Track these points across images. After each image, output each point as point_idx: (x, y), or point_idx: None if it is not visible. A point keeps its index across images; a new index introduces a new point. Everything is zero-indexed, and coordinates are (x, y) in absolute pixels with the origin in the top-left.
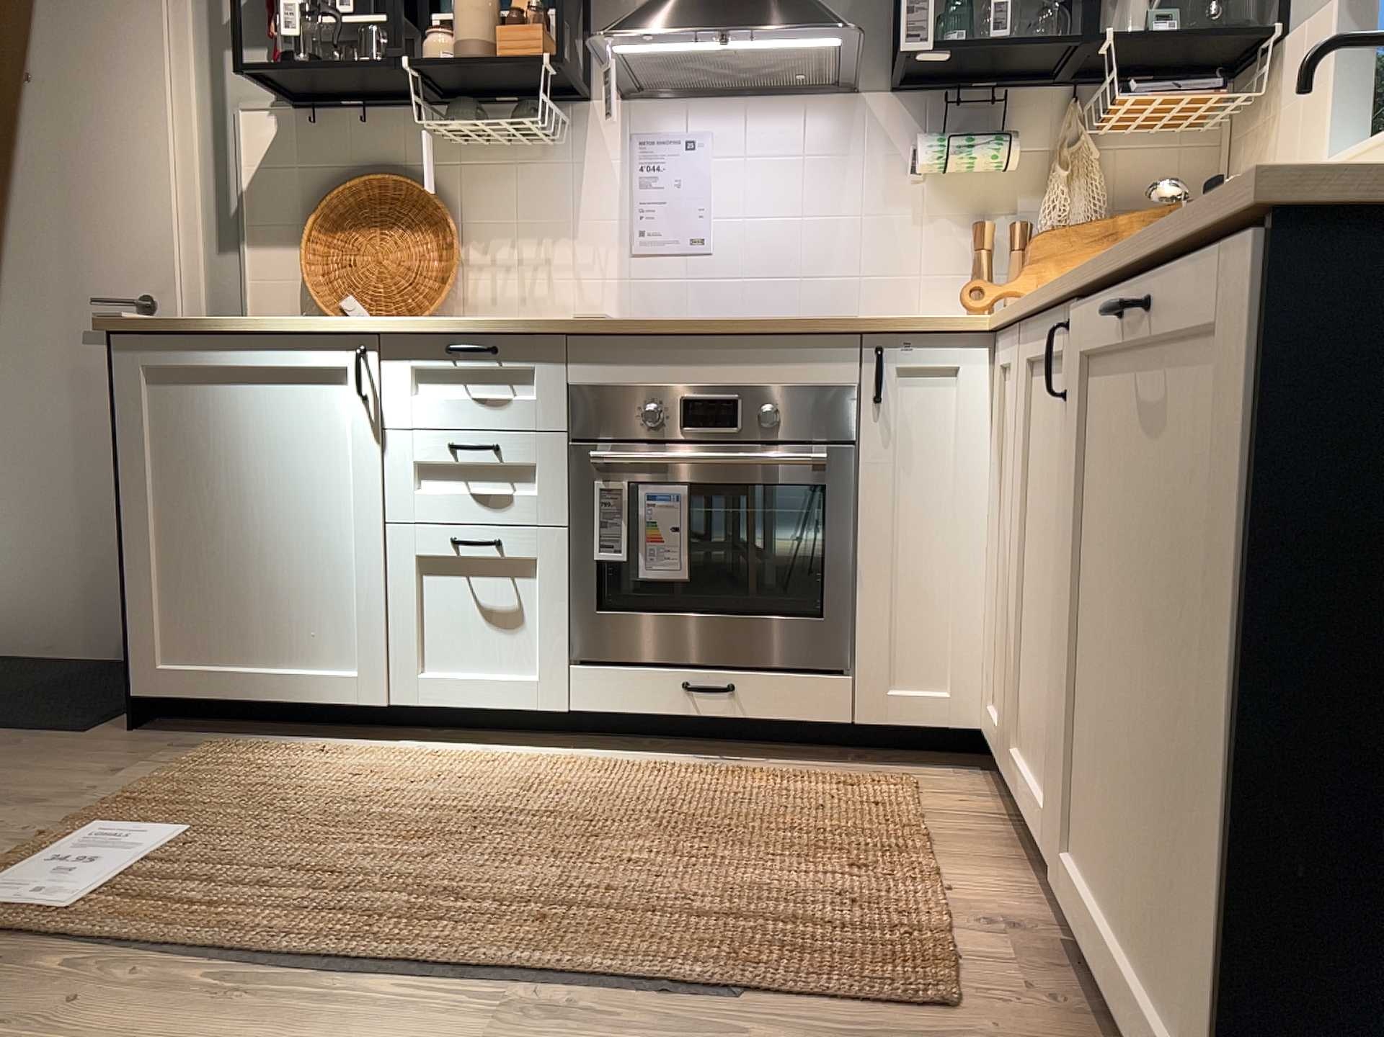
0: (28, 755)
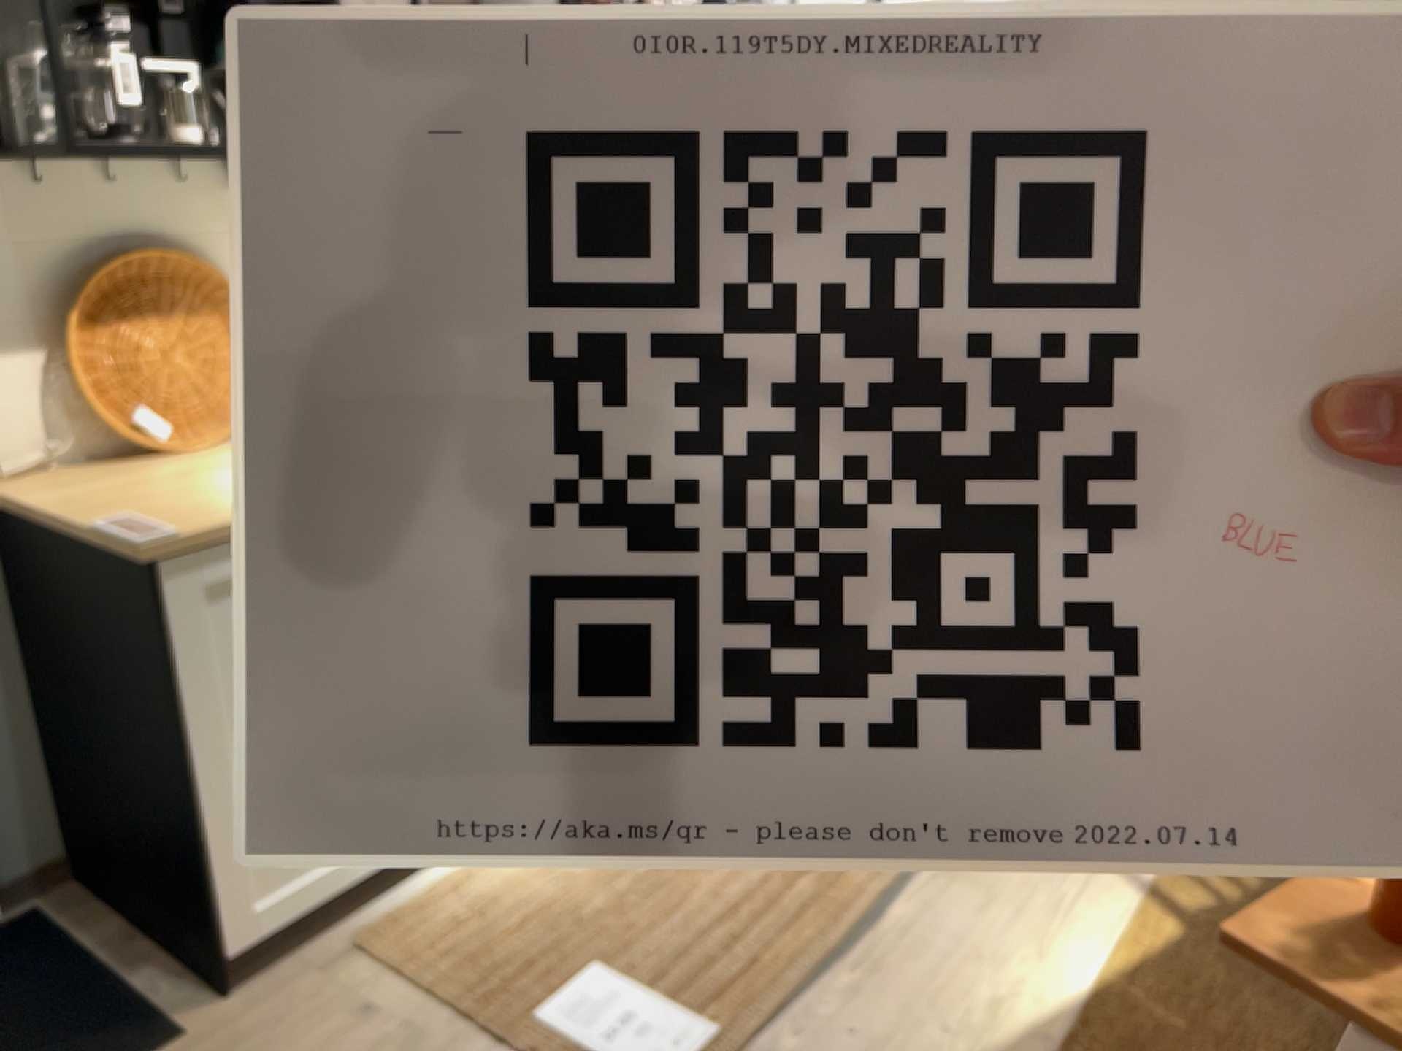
0: None
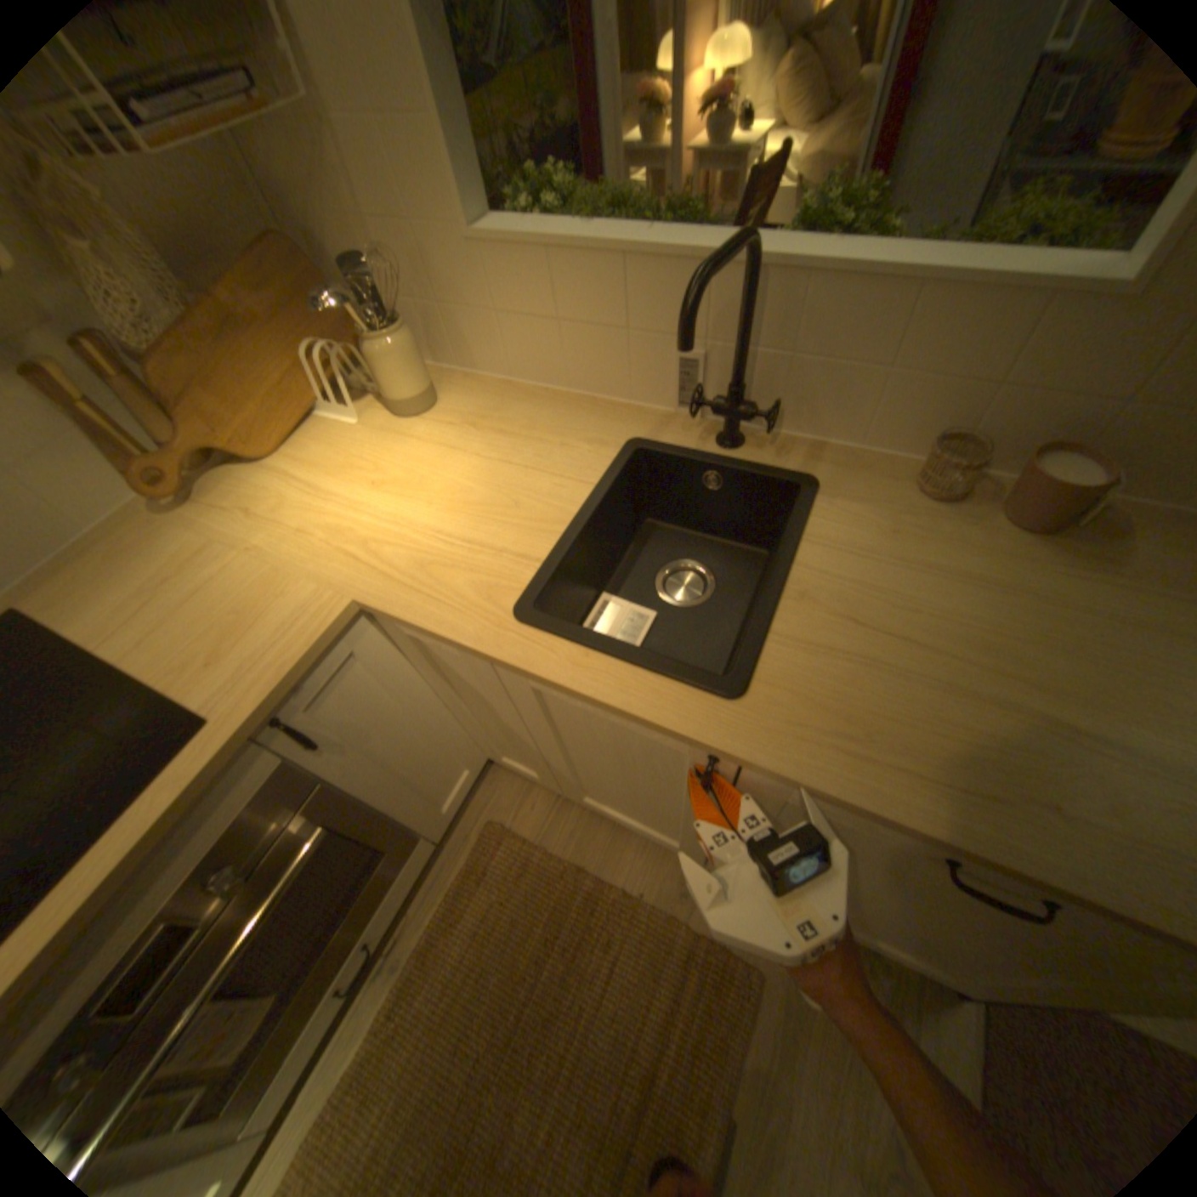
0: None
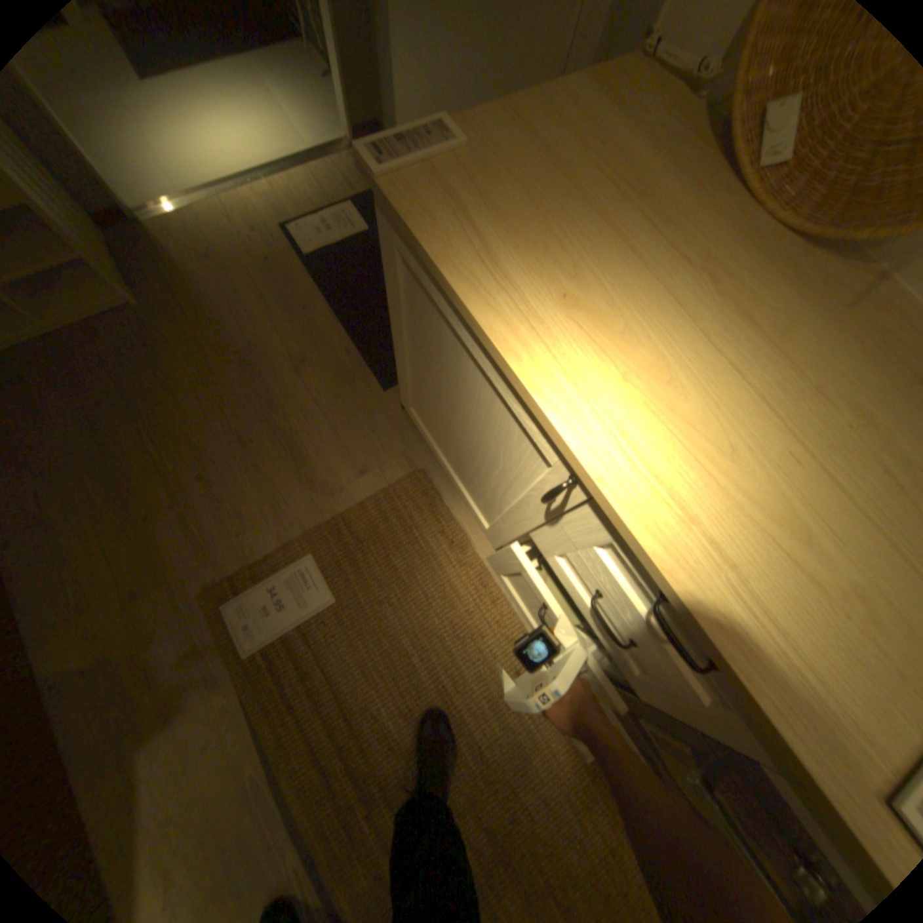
0: (347, 406)
